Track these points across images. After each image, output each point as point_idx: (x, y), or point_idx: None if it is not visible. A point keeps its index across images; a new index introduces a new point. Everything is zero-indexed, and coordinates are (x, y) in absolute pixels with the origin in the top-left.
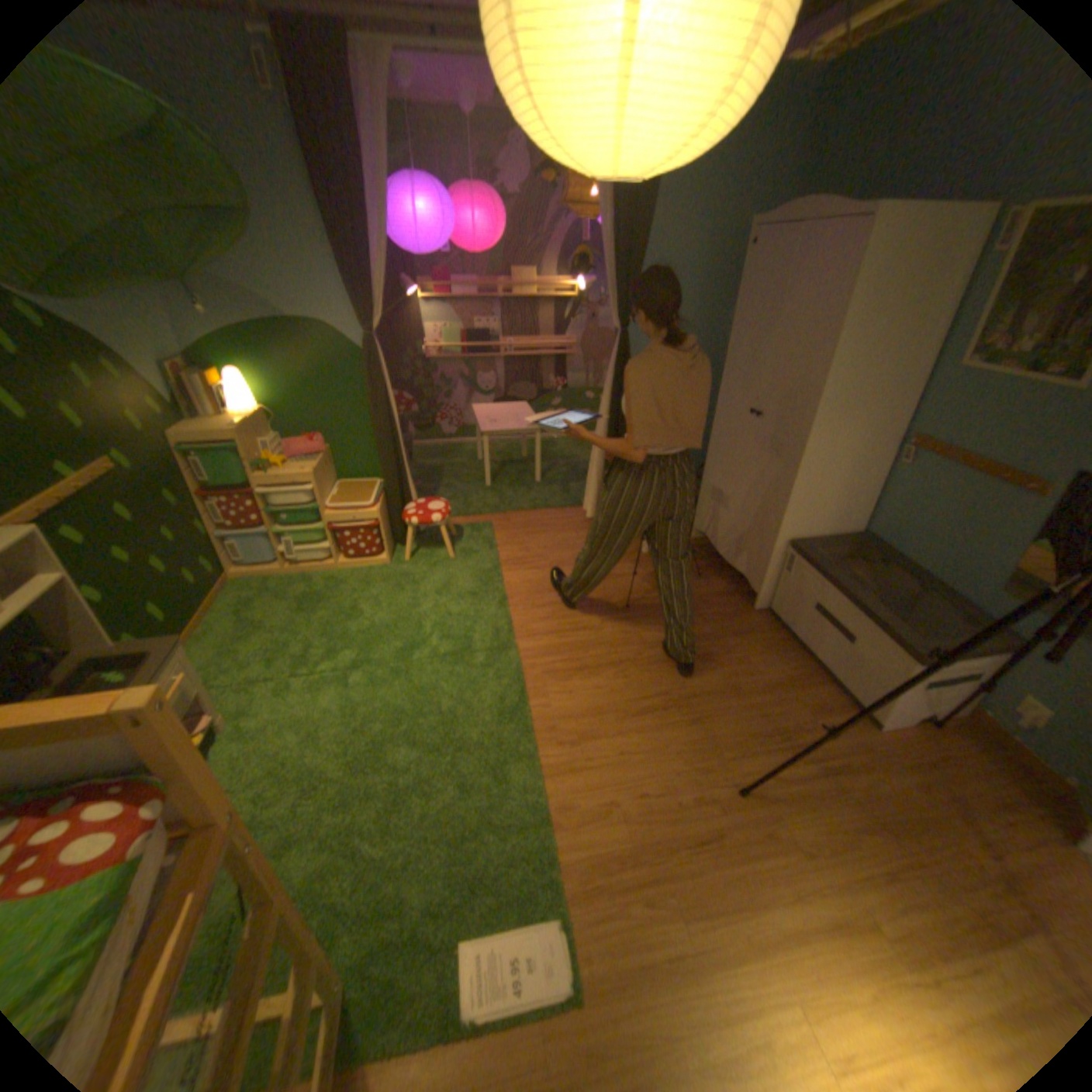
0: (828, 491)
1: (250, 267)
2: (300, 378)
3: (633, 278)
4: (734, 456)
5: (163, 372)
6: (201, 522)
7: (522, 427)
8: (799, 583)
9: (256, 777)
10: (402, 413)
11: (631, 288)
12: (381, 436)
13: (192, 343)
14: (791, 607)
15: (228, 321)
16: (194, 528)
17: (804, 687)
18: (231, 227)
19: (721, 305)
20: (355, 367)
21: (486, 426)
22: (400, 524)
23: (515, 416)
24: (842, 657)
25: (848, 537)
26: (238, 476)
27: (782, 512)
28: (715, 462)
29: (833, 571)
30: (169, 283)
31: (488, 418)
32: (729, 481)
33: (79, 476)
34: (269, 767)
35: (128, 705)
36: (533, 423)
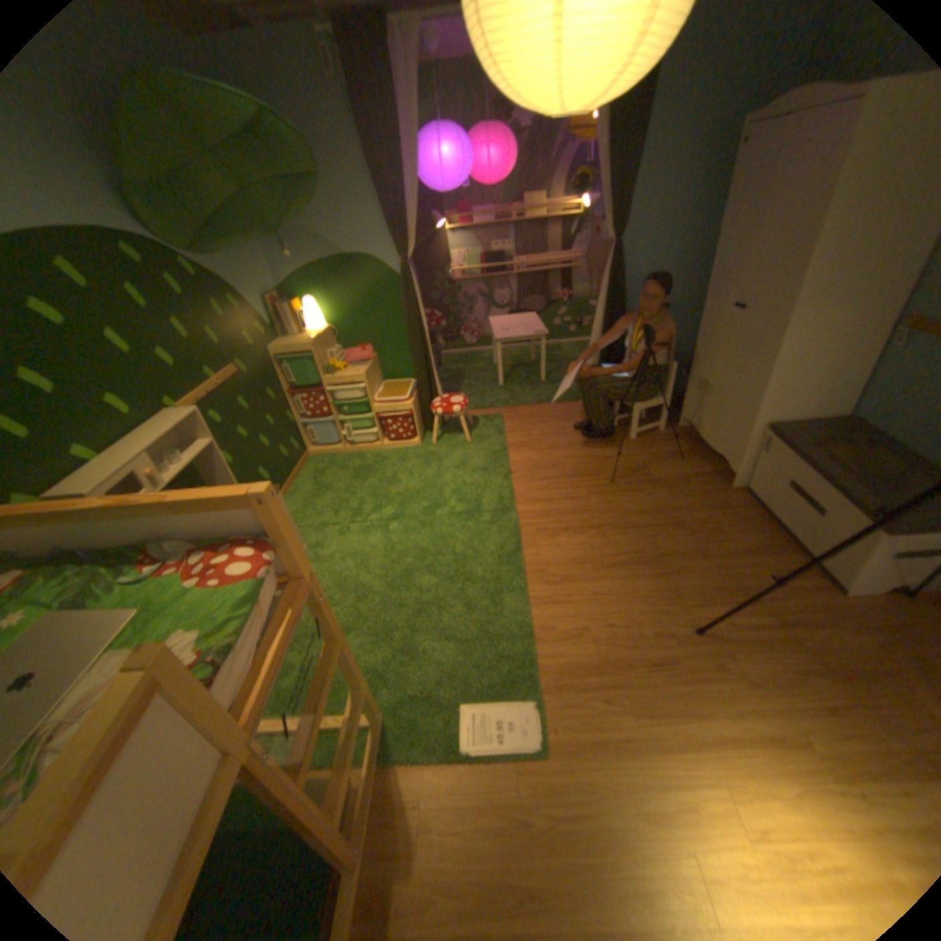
0: (810, 376)
1: (319, 218)
2: (355, 302)
3: (626, 191)
4: (719, 348)
5: (264, 303)
6: (290, 412)
7: (529, 333)
8: (775, 462)
9: (327, 586)
10: (433, 327)
11: (625, 200)
12: (413, 344)
13: (282, 280)
14: (767, 485)
15: (305, 262)
16: (286, 416)
17: (772, 554)
18: (306, 188)
19: (715, 206)
20: (394, 290)
21: (498, 334)
22: (429, 414)
23: (523, 325)
24: (811, 528)
25: (832, 420)
26: (313, 378)
27: (760, 397)
28: (702, 355)
29: (808, 450)
30: (267, 236)
31: (500, 327)
32: (713, 372)
33: (217, 377)
34: (336, 581)
35: (254, 495)
36: (539, 329)
